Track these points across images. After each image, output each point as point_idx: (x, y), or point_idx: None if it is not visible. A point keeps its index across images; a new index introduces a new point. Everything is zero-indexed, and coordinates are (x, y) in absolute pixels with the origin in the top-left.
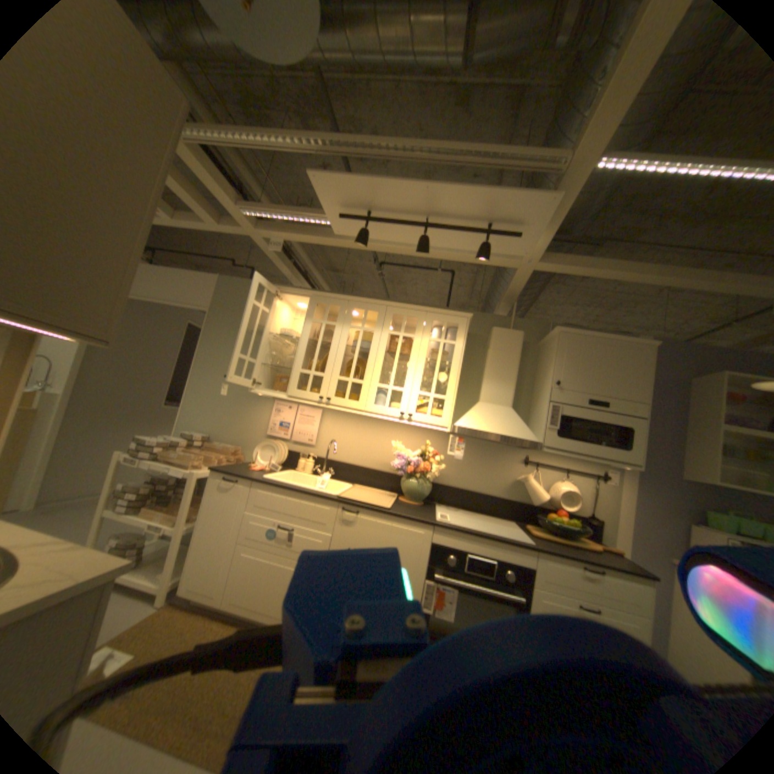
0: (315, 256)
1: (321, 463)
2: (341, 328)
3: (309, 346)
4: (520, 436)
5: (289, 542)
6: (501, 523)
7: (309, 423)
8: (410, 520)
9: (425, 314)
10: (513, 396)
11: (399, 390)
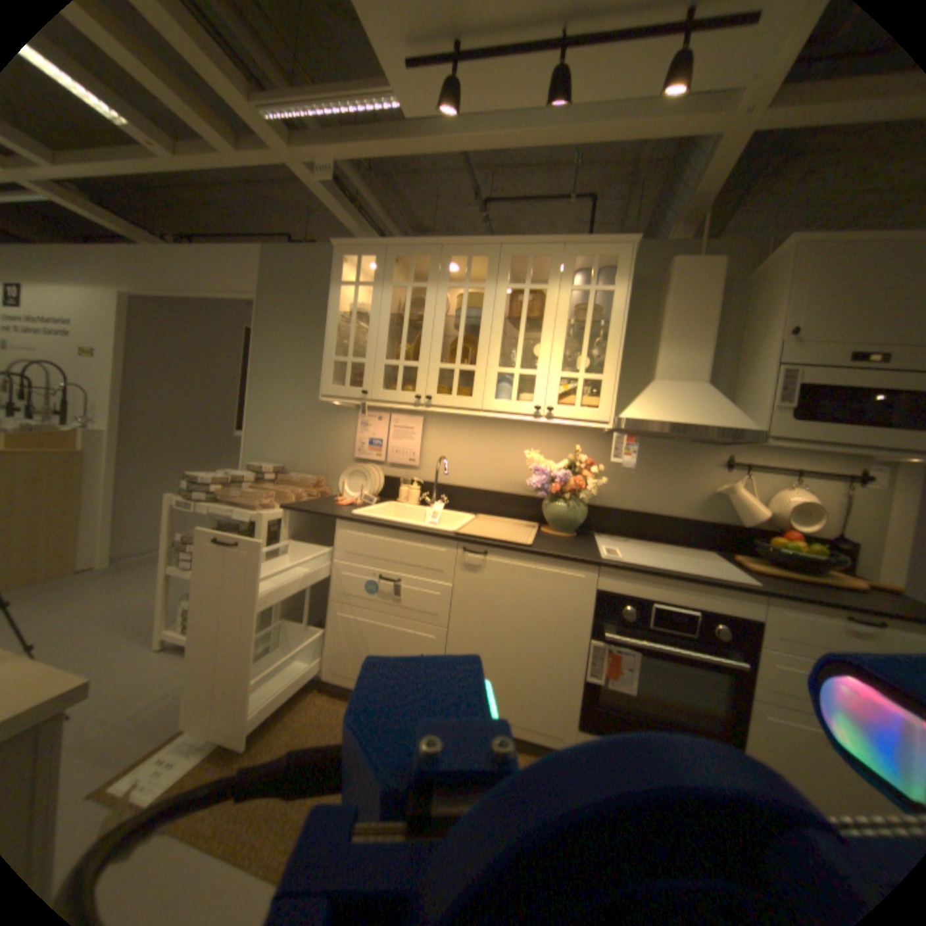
0: (392, 204)
1: (430, 489)
2: (435, 290)
3: (393, 327)
4: (730, 424)
5: (397, 596)
6: (695, 554)
7: (407, 437)
8: (563, 559)
9: (563, 249)
10: (711, 364)
11: (532, 373)
